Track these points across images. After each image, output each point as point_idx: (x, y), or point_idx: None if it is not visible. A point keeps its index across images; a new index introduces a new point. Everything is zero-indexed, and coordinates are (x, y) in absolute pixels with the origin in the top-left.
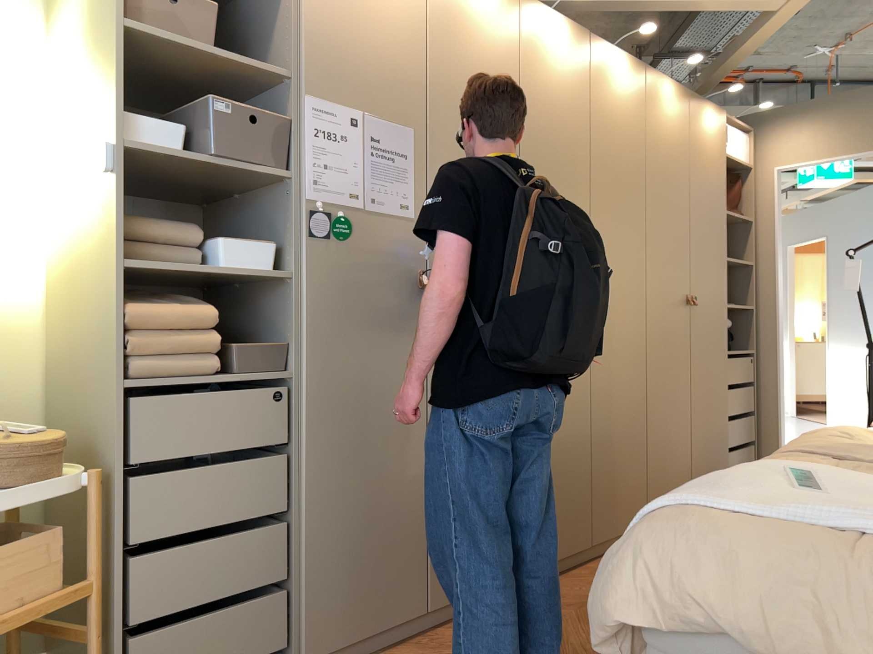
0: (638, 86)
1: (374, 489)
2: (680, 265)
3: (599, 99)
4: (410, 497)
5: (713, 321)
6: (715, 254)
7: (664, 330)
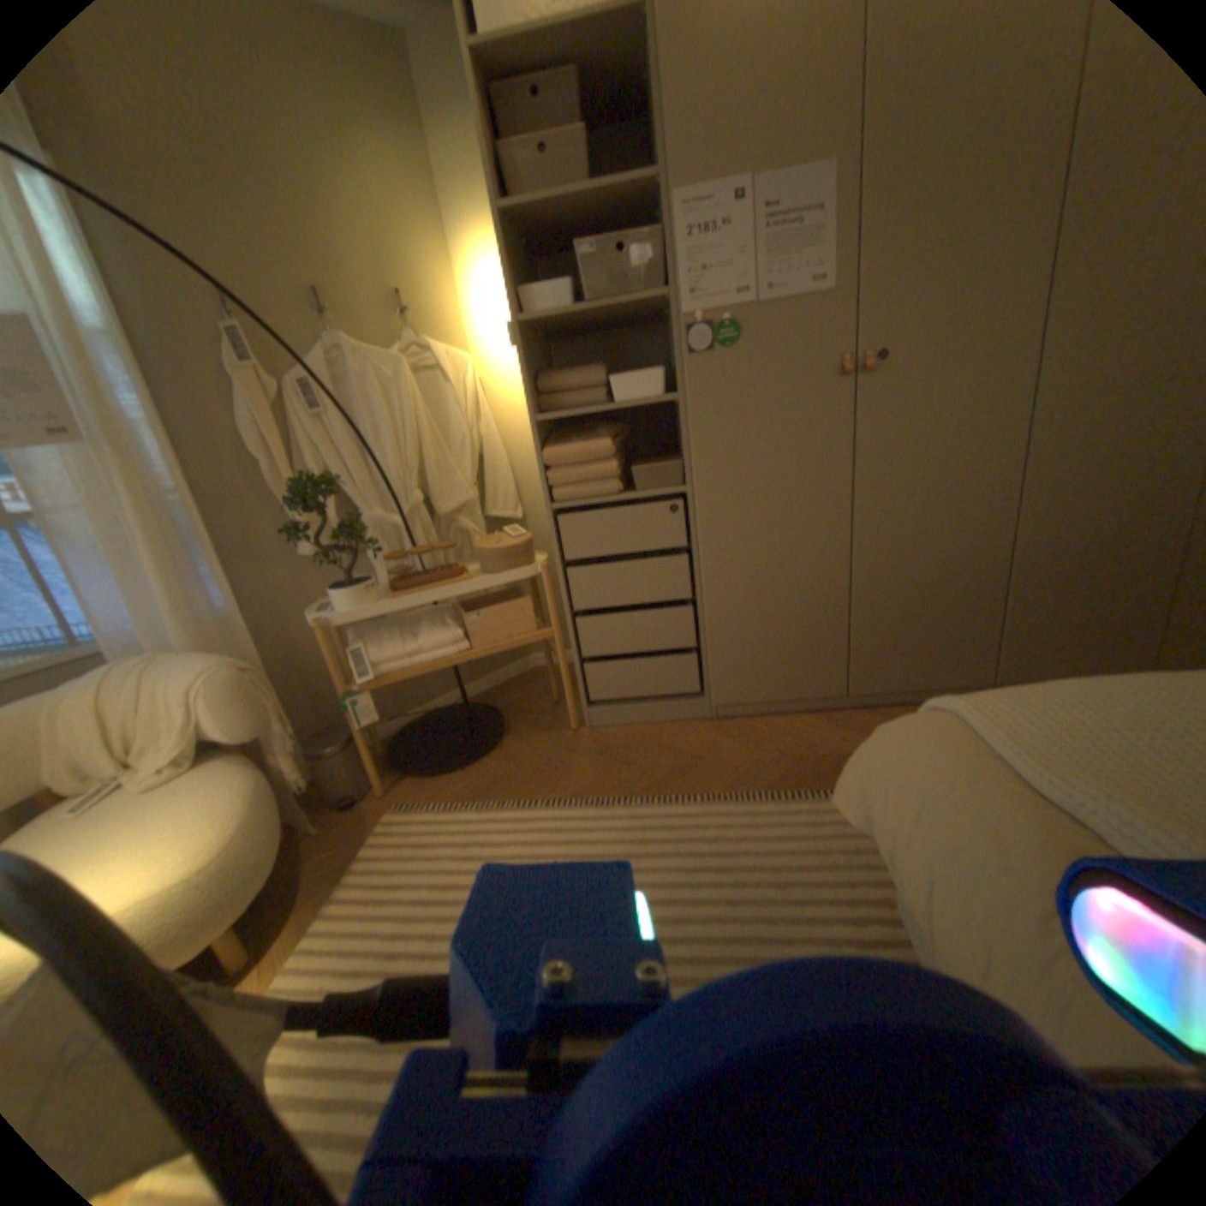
0: None
1: (778, 586)
2: None
3: None
4: (823, 595)
5: None
6: None
7: None
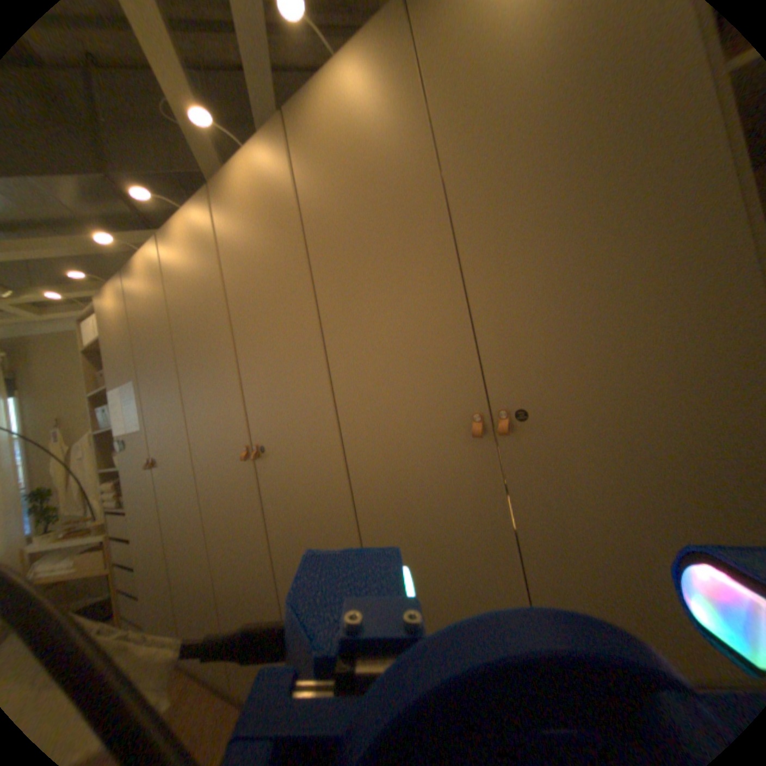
0: (270, 156)
1: (150, 575)
2: (431, 362)
3: (224, 238)
4: (162, 587)
5: (643, 467)
6: (628, 261)
7: (394, 493)
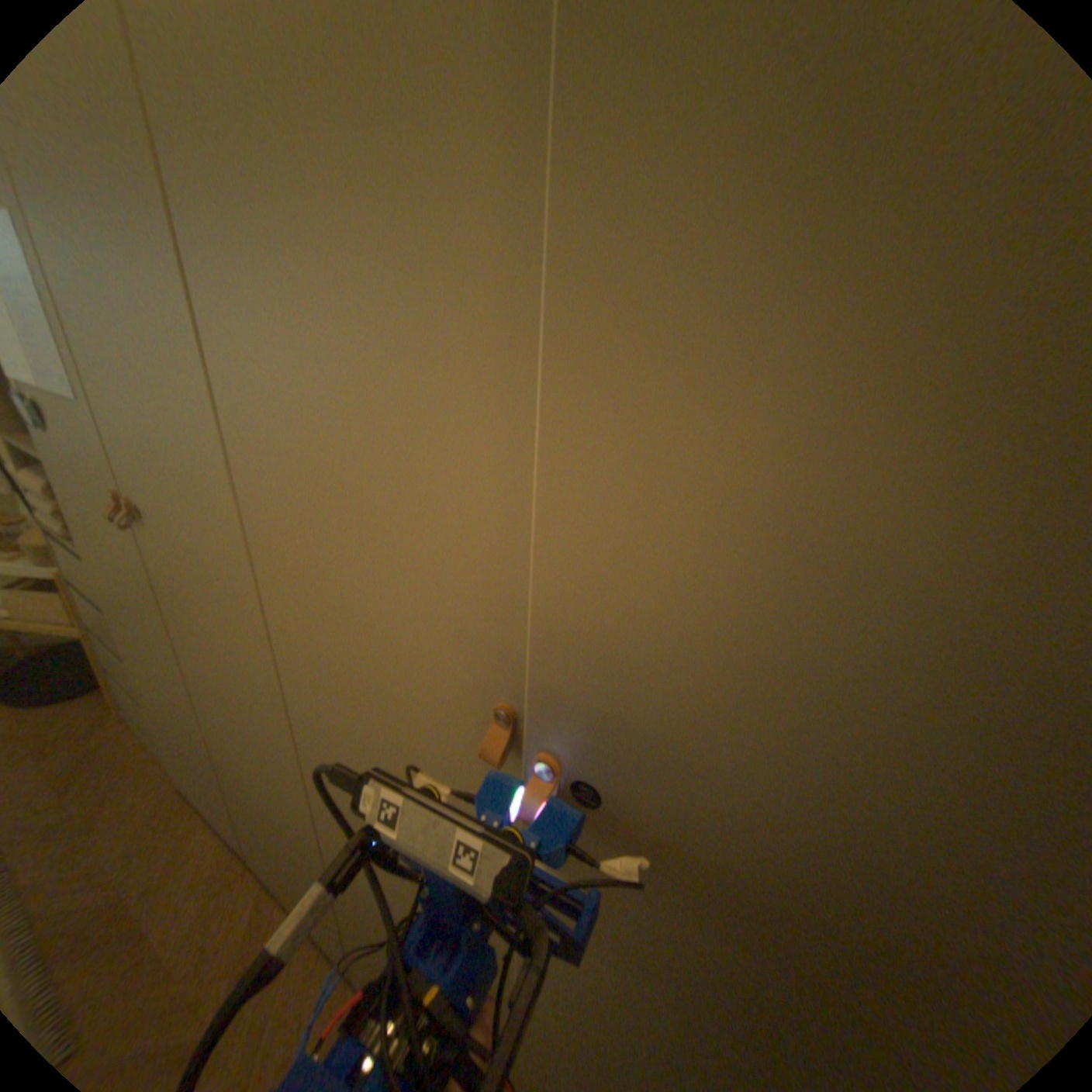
0: None
1: (166, 717)
2: None
3: None
4: (196, 755)
5: None
6: None
7: None
